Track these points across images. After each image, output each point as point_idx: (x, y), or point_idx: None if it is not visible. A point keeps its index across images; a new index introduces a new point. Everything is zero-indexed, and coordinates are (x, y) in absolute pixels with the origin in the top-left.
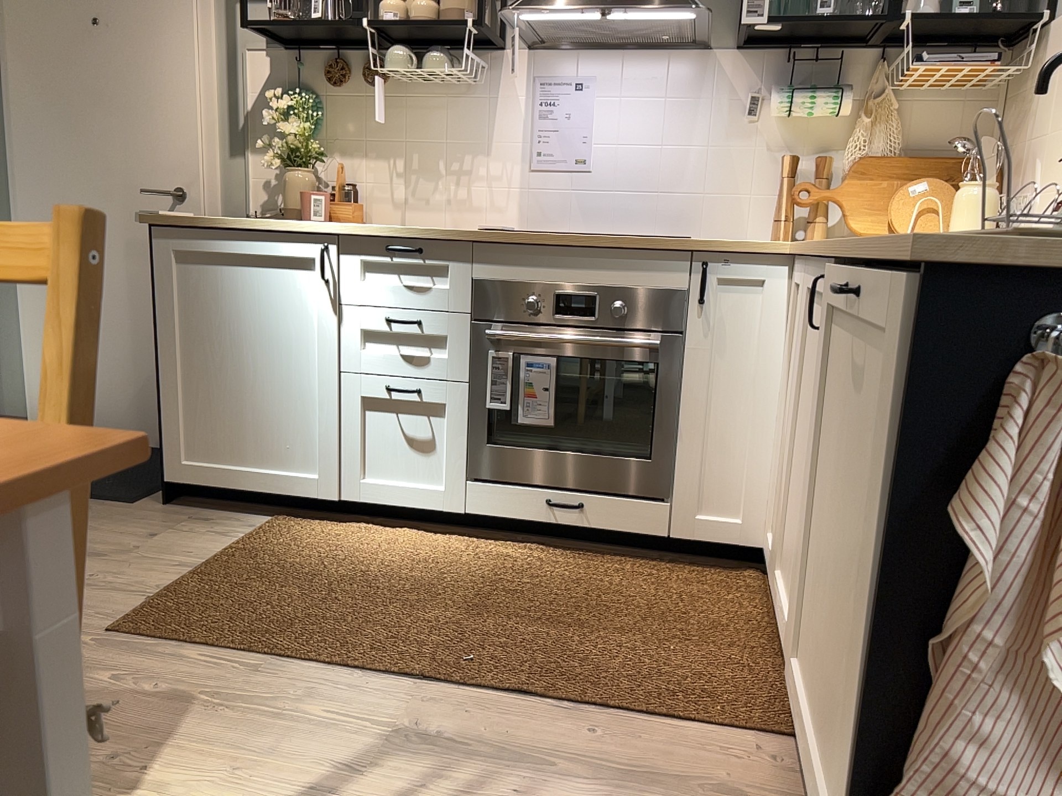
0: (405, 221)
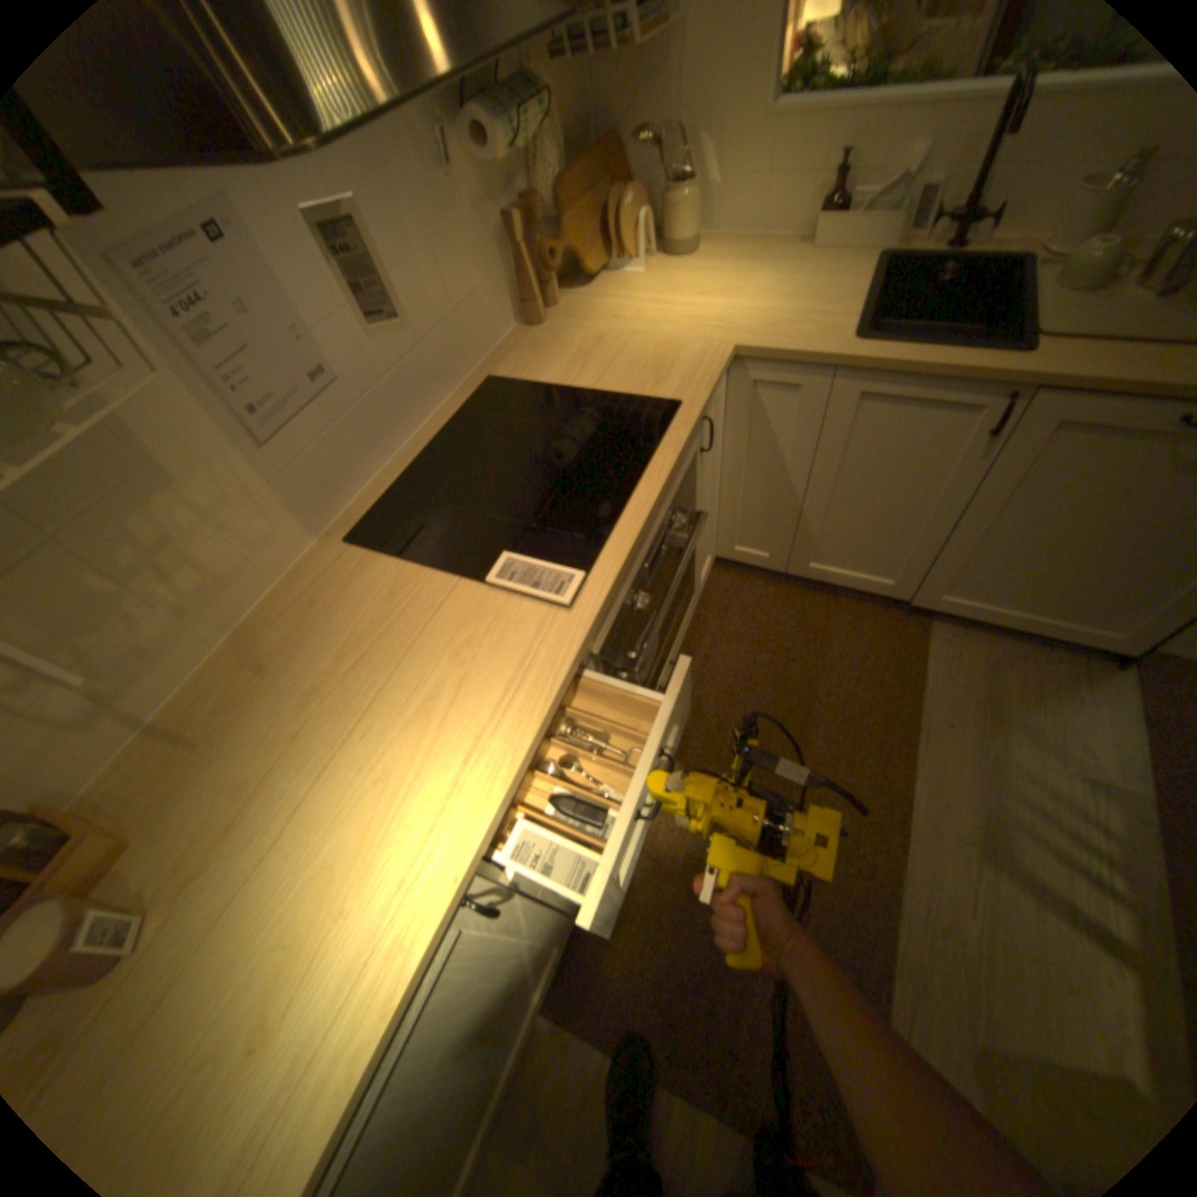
0: (131, 714)
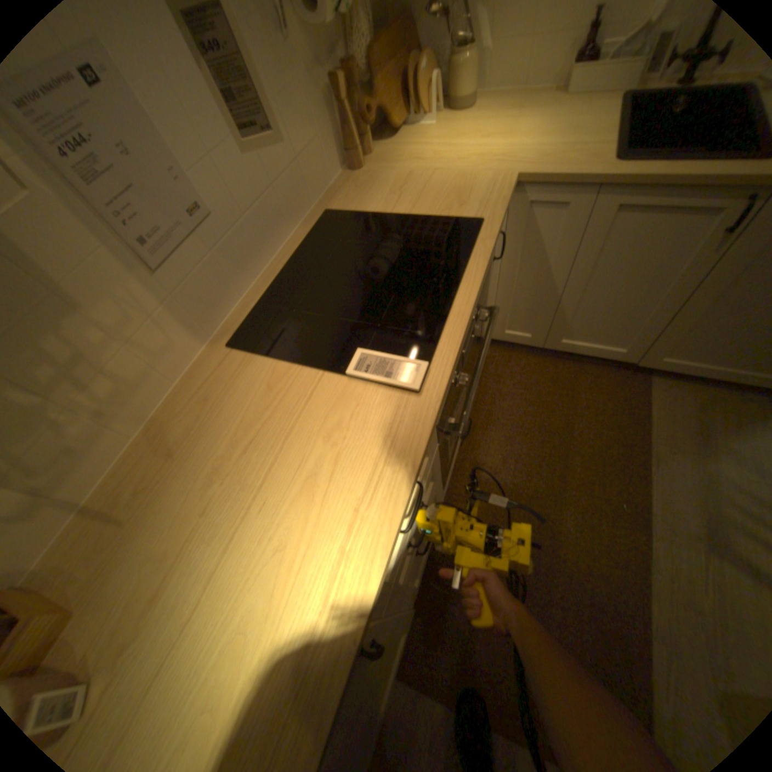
0: (71, 498)
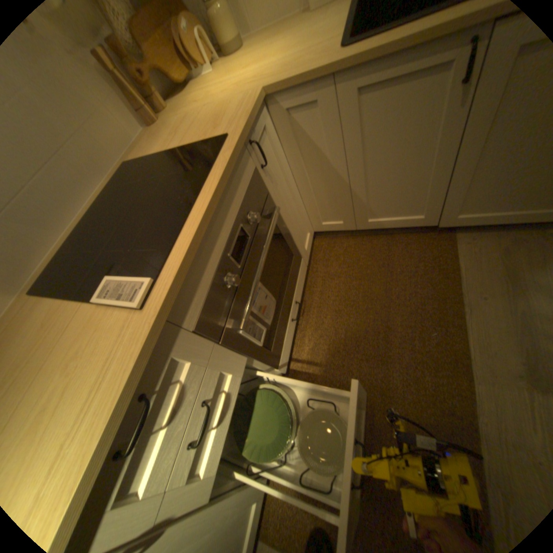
0: None
